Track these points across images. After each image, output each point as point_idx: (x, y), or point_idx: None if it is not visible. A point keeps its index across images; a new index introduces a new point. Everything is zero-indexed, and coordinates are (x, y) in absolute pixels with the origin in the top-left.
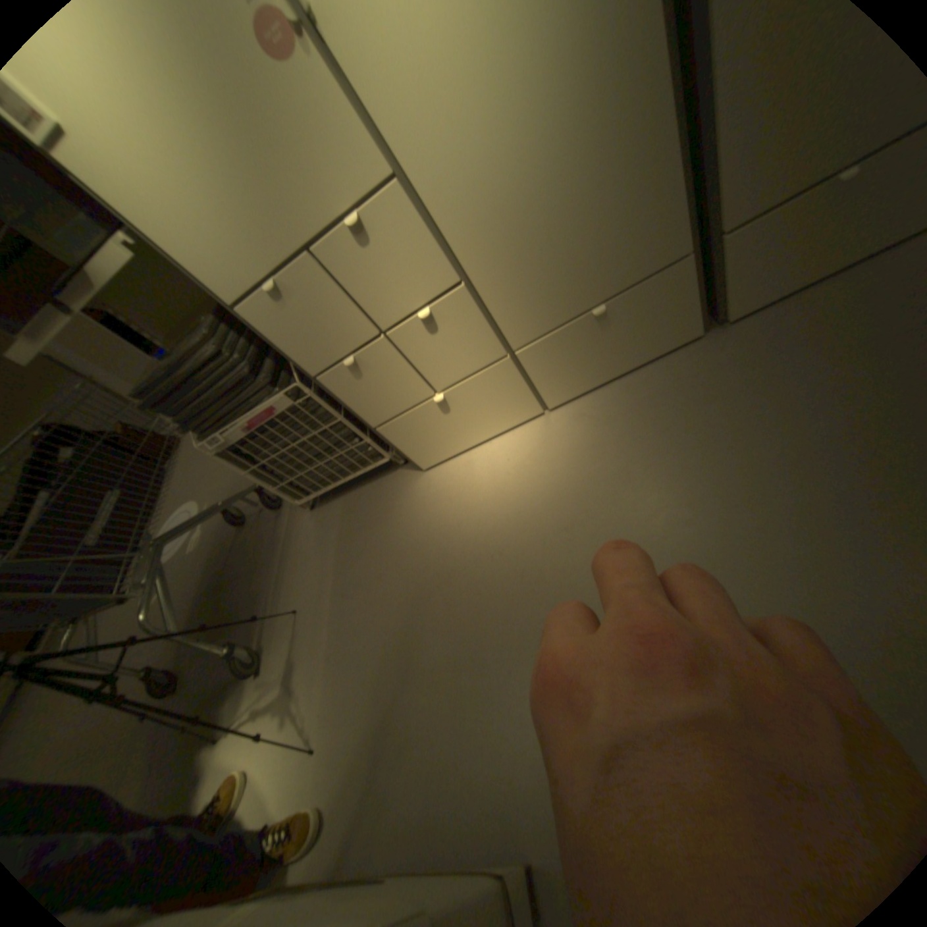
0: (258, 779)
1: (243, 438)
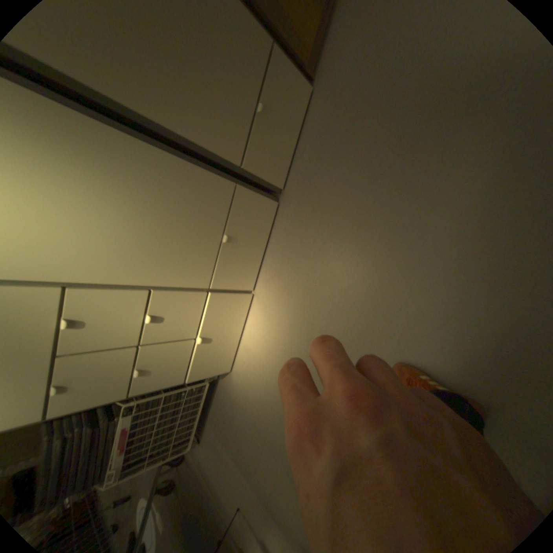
0: None
1: (126, 457)
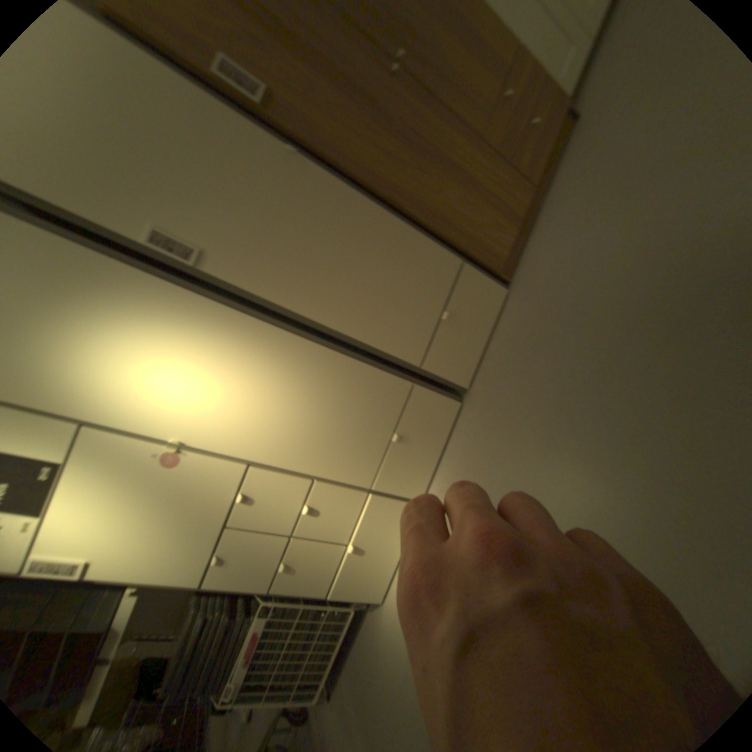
0: None
1: (248, 672)
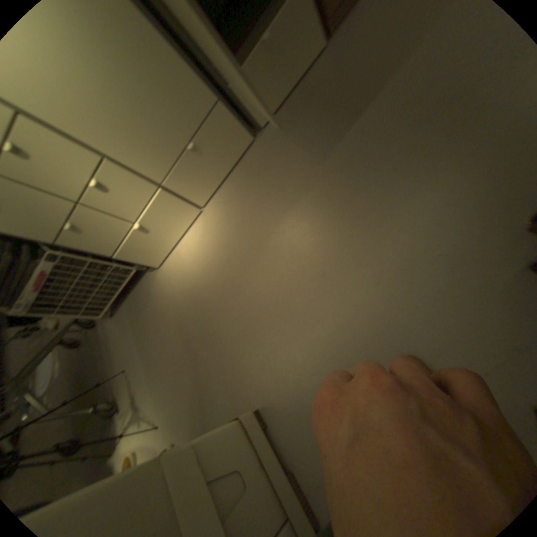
0: (141, 453)
1: (43, 293)
